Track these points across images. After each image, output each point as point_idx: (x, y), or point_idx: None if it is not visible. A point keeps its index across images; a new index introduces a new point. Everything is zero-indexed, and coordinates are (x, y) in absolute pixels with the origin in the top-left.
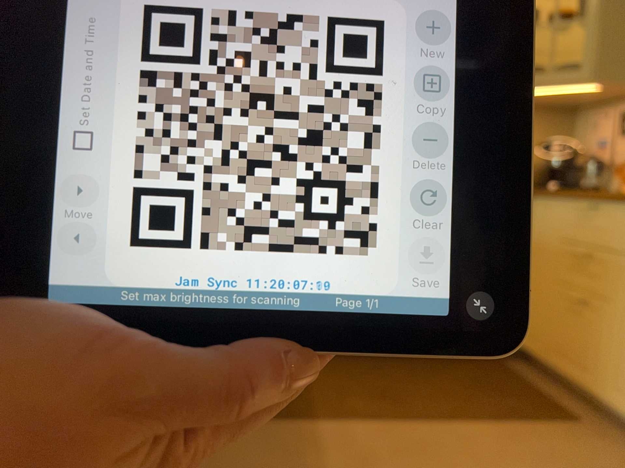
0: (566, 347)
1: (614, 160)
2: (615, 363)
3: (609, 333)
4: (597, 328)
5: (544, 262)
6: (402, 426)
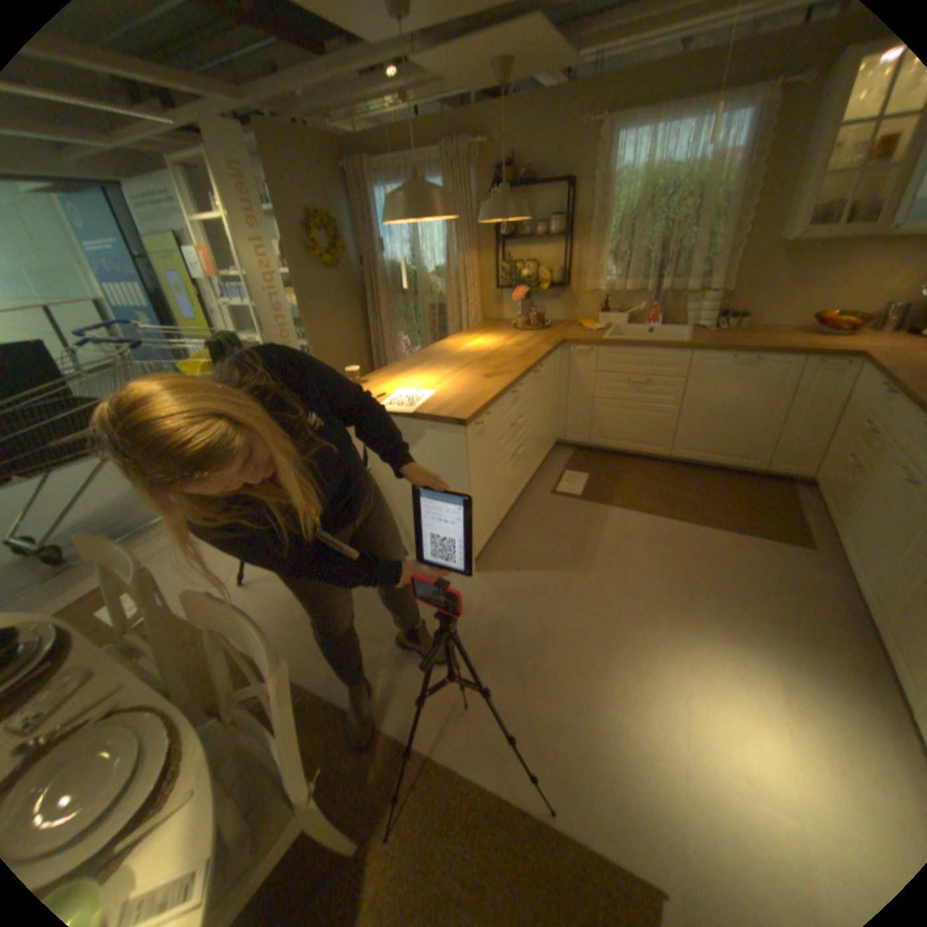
0: (835, 493)
1: None
2: (854, 517)
3: (859, 495)
4: (855, 488)
5: (849, 420)
6: (665, 520)
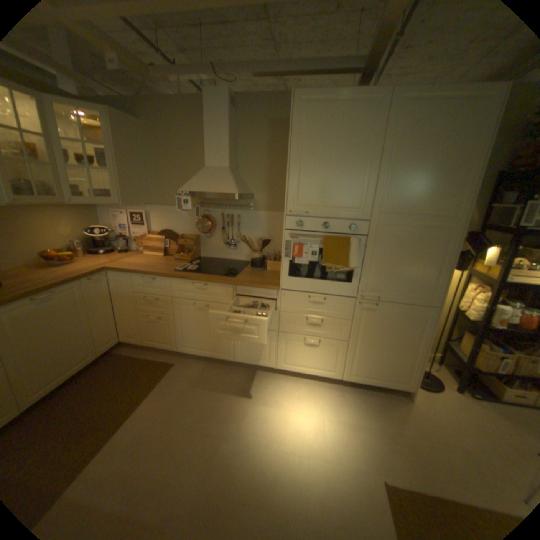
0: (151, 337)
1: (127, 235)
2: (178, 337)
3: (172, 327)
4: (166, 327)
5: (124, 303)
6: (113, 439)
